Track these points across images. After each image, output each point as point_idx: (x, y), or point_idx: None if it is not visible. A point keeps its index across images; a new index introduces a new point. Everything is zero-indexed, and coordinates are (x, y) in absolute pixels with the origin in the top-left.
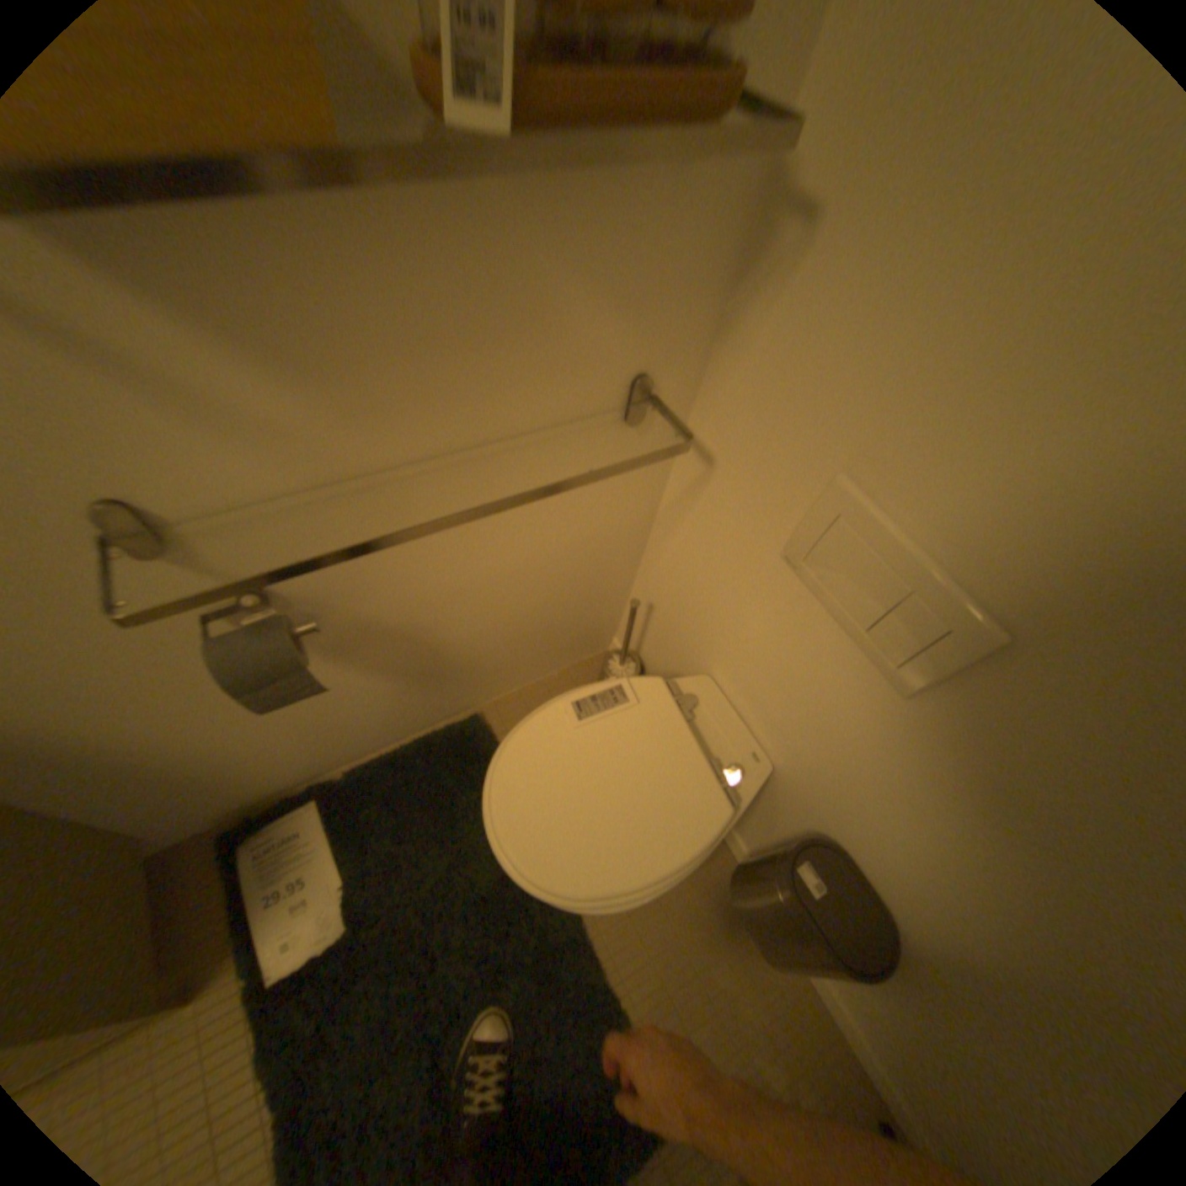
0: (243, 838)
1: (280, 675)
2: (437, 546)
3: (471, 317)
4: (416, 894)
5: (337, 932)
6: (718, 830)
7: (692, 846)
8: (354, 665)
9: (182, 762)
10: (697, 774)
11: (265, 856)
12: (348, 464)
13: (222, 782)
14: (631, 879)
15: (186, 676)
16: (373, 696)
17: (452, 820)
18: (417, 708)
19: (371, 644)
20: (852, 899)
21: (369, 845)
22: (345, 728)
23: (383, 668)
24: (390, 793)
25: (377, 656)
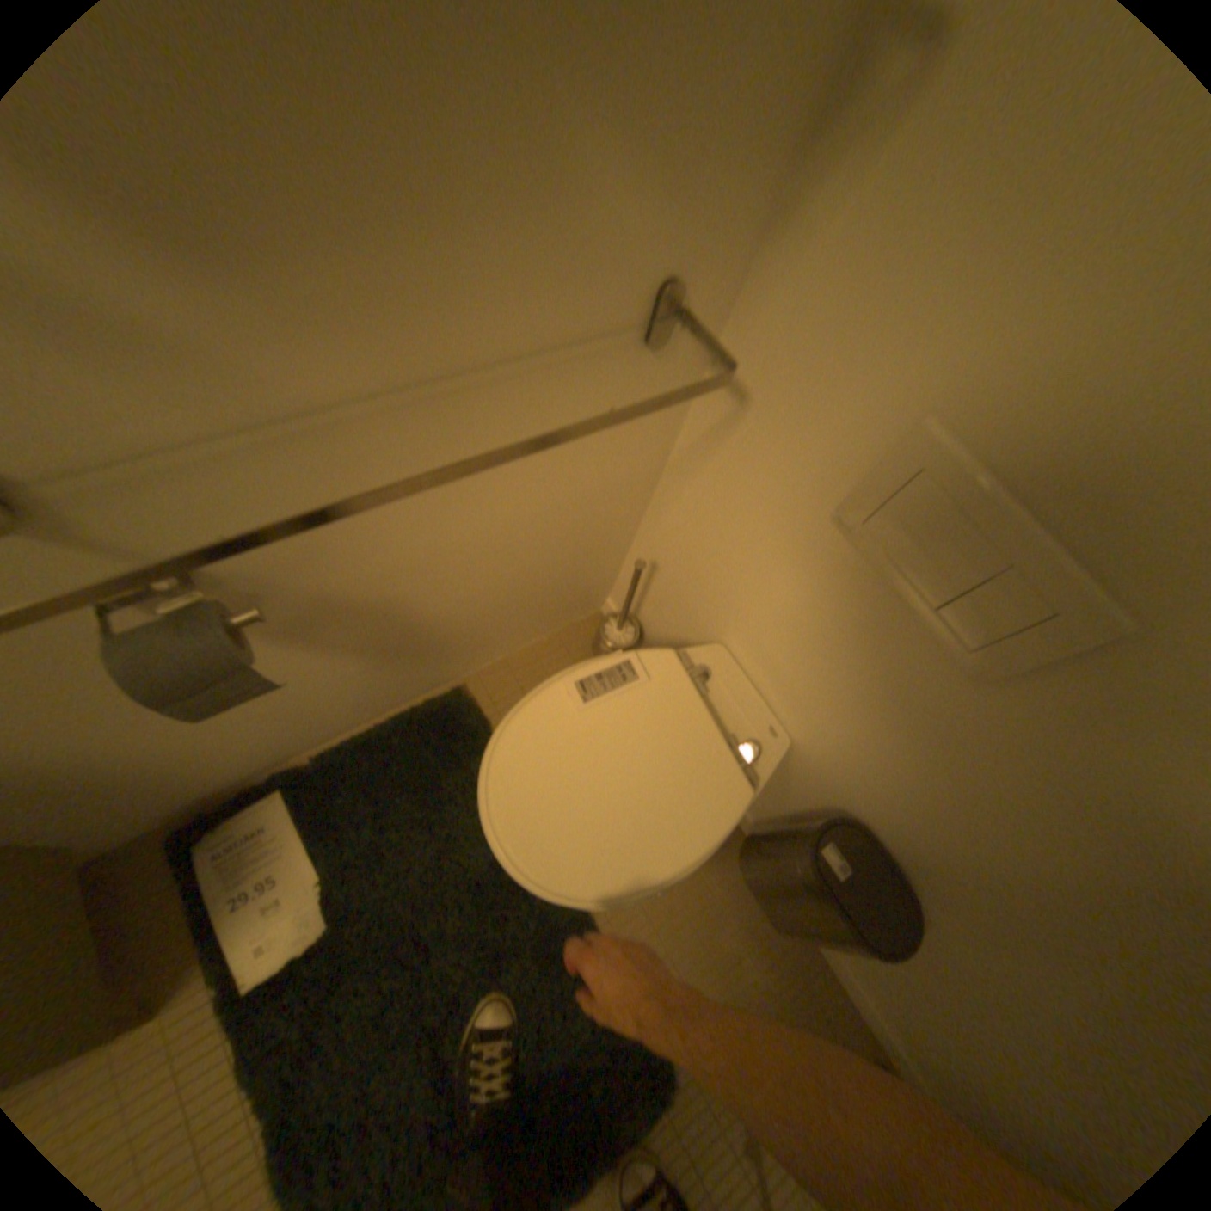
0: (199, 835)
1: (216, 676)
2: (410, 504)
3: (452, 171)
4: (403, 883)
5: (318, 928)
6: (738, 814)
7: (712, 833)
8: (314, 646)
9: (108, 766)
10: (715, 755)
11: (227, 854)
12: (282, 395)
13: (165, 780)
14: (649, 873)
15: (91, 674)
16: (340, 677)
17: (438, 802)
18: (391, 684)
19: (333, 621)
20: (877, 878)
21: (347, 834)
22: (309, 712)
23: (349, 646)
24: (366, 777)
25: (341, 634)
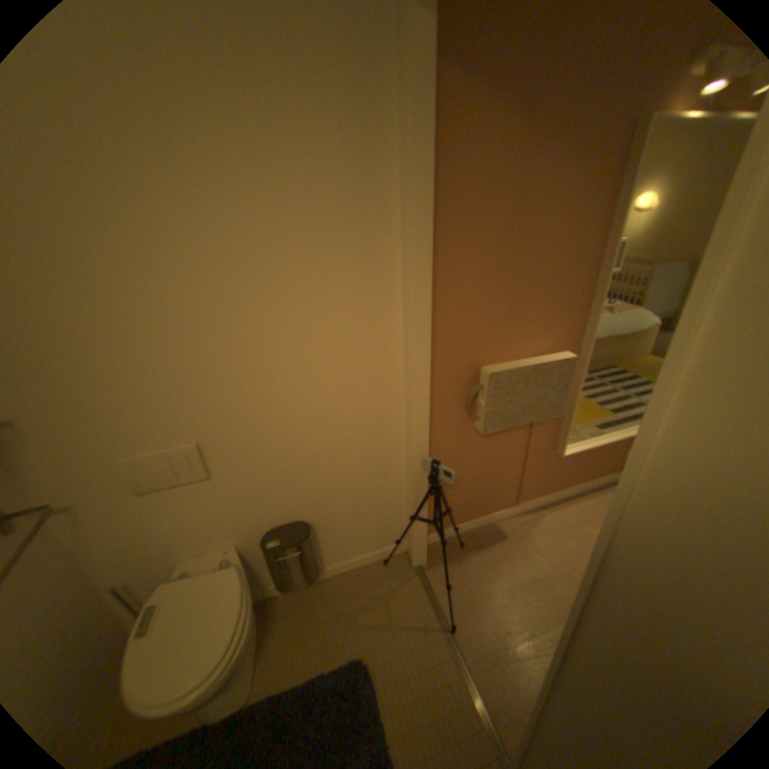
0: None
1: None
2: None
3: None
4: None
5: None
6: (238, 577)
7: (235, 590)
8: None
9: None
10: (211, 579)
11: None
12: None
13: None
14: (230, 623)
15: None
16: None
17: None
18: None
19: None
20: (285, 533)
21: None
22: None
23: None
24: None
25: None
